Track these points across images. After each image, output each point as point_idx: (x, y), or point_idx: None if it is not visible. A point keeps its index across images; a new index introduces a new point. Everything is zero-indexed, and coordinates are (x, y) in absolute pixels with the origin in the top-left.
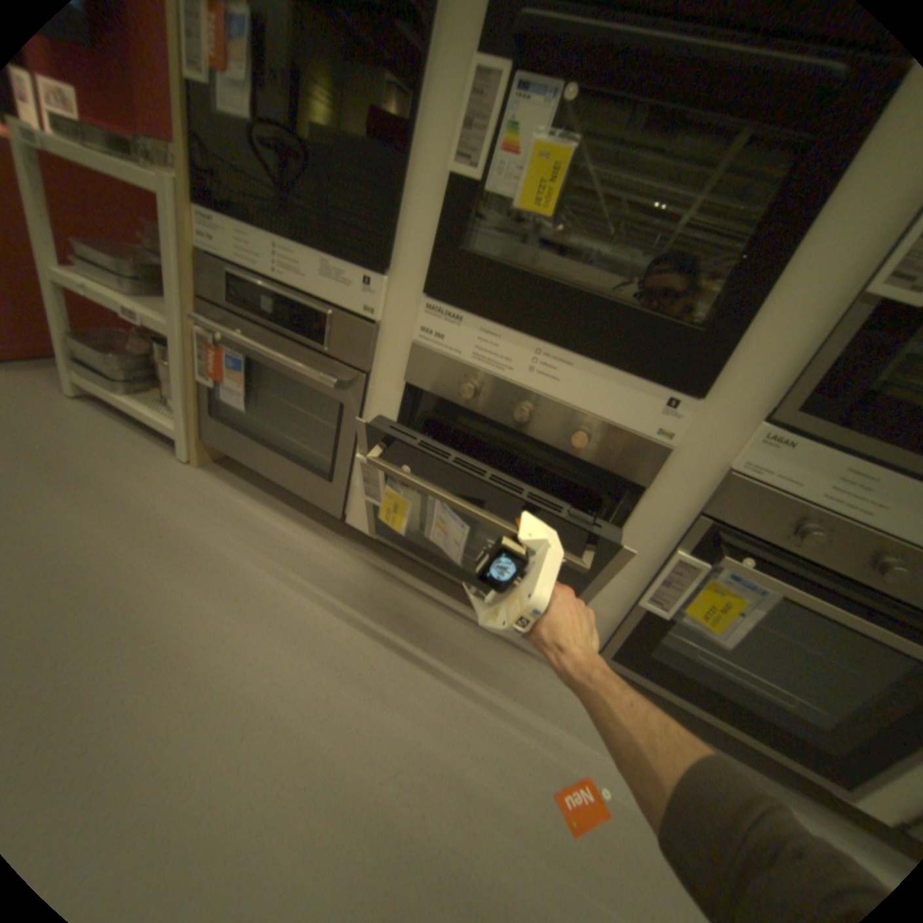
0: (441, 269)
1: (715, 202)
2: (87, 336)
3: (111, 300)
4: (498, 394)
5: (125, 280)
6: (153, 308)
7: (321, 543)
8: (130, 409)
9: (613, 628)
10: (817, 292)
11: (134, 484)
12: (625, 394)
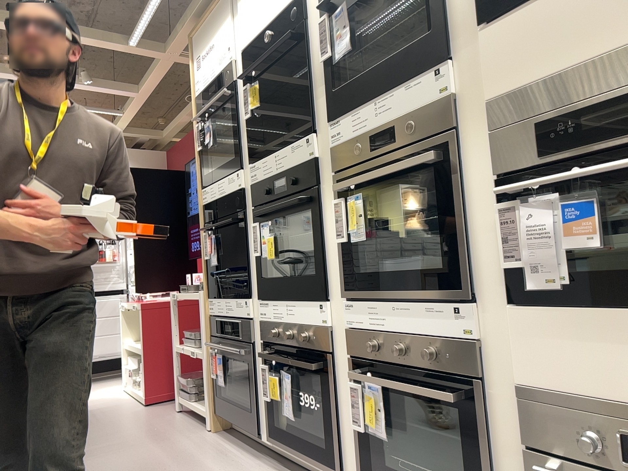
0: (259, 289)
1: (317, 232)
2: (186, 377)
3: (188, 351)
4: (282, 332)
5: (195, 341)
6: (201, 350)
7: (250, 459)
8: (193, 408)
9: (360, 462)
10: (335, 249)
11: (180, 439)
12: (309, 312)
